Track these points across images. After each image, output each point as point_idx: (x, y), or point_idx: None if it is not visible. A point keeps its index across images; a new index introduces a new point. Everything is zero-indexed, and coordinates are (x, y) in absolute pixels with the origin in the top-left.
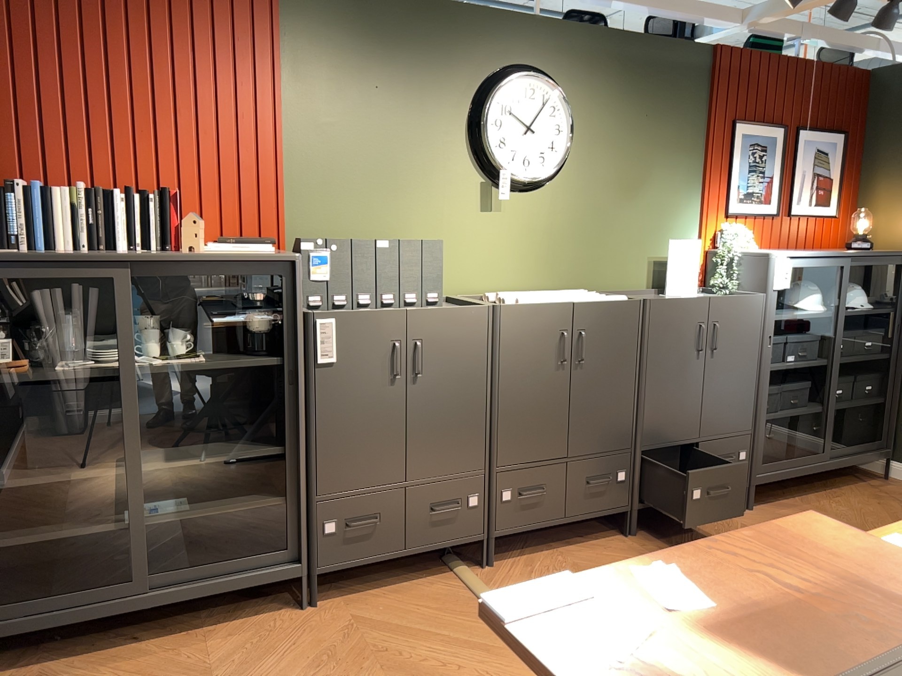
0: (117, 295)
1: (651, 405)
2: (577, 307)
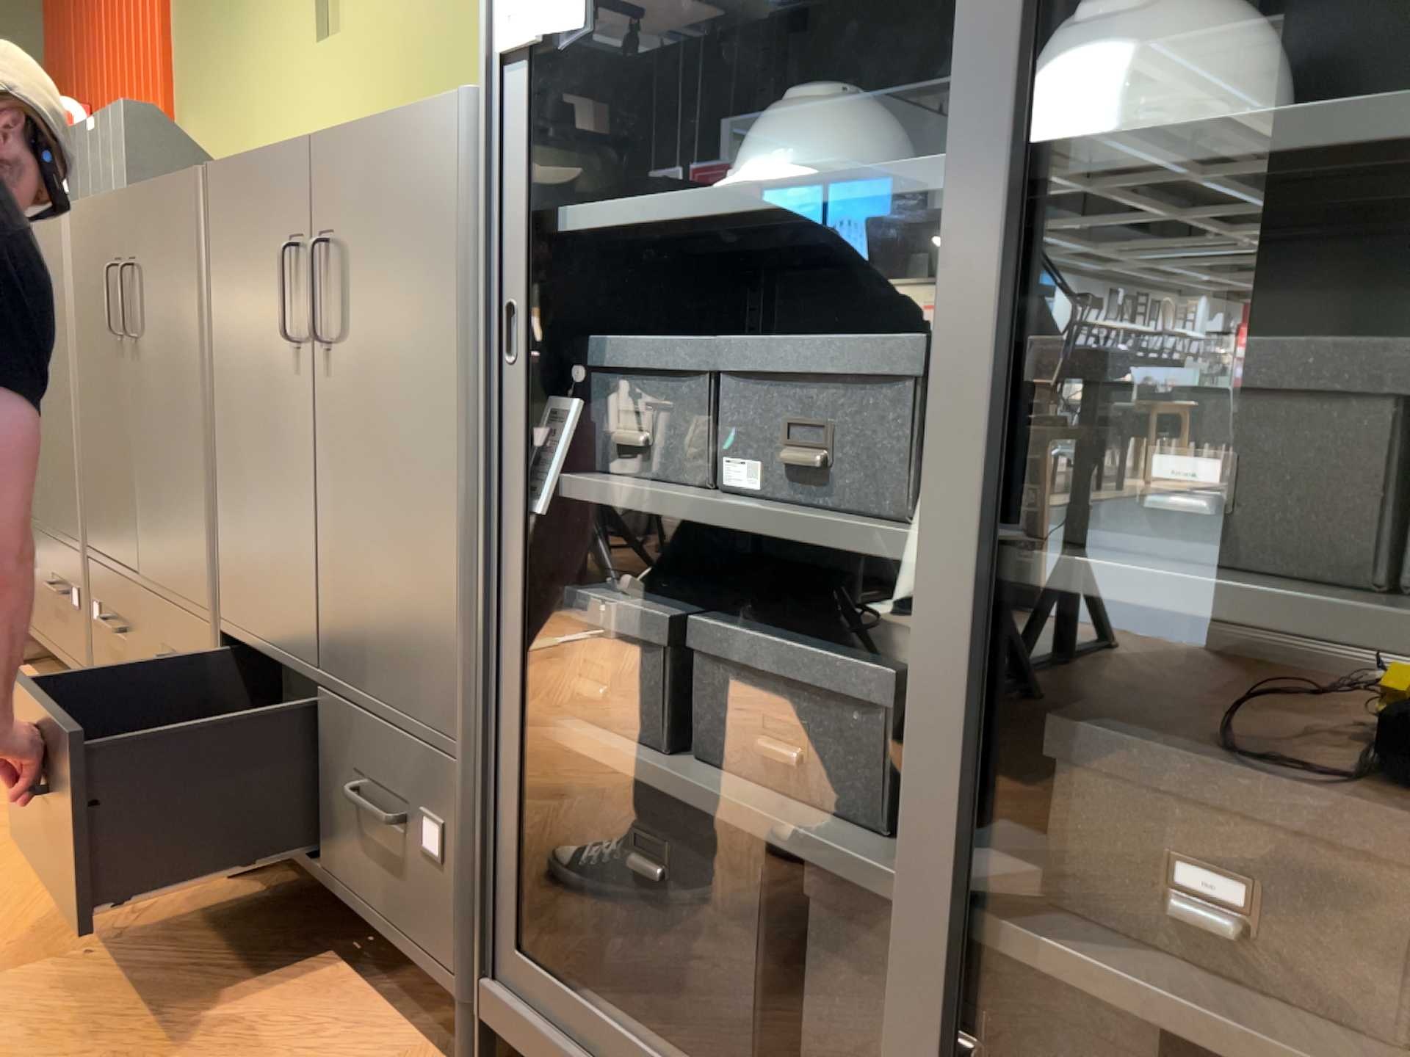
0: None
1: (225, 499)
2: (126, 201)
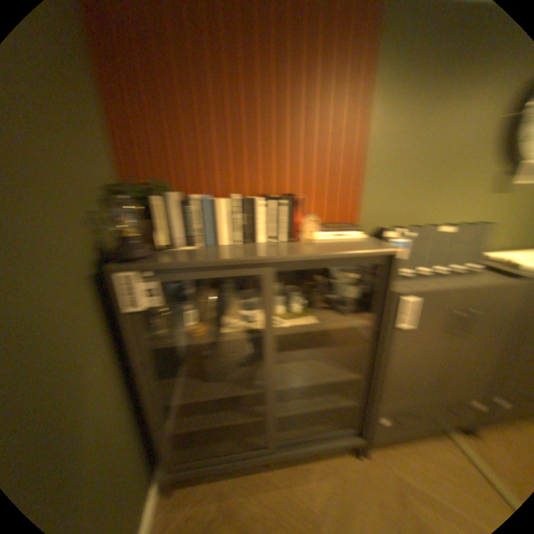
0: (266, 286)
1: None
2: None
